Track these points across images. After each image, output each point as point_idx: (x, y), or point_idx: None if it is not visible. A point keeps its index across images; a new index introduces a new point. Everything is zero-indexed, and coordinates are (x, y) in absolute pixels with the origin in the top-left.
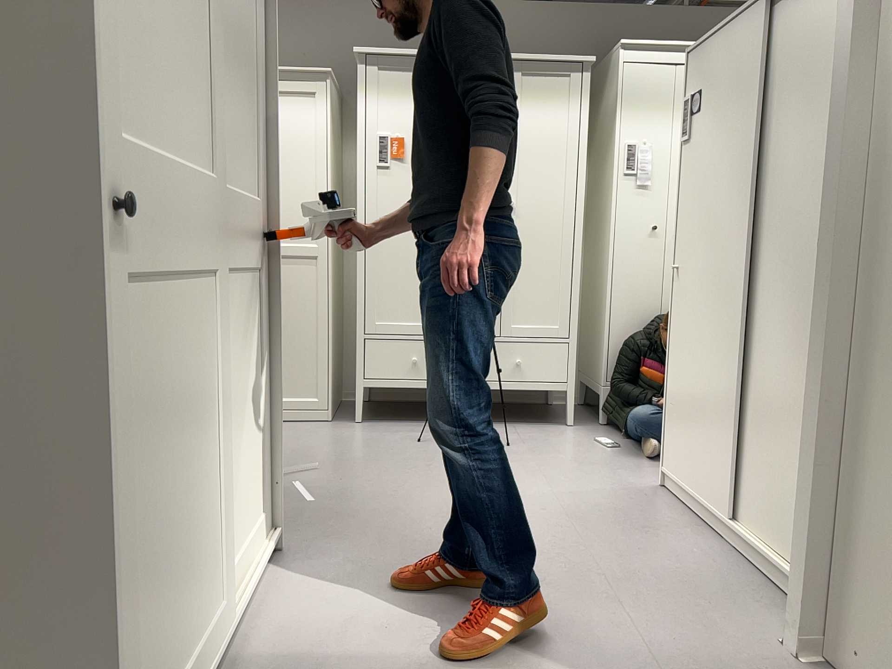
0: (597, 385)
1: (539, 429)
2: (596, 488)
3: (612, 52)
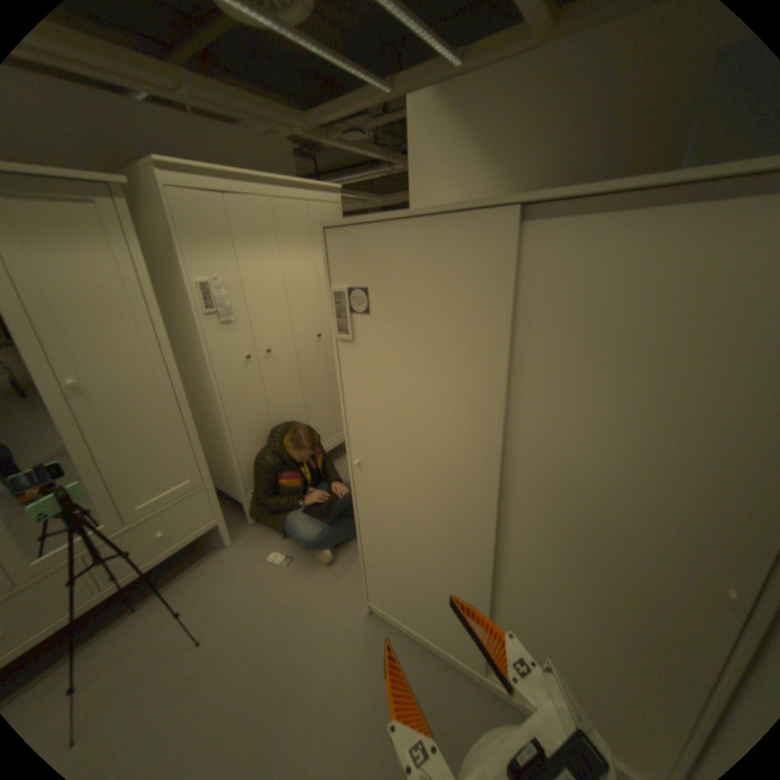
0: (233, 495)
1: (202, 574)
2: (329, 667)
3: (140, 168)
